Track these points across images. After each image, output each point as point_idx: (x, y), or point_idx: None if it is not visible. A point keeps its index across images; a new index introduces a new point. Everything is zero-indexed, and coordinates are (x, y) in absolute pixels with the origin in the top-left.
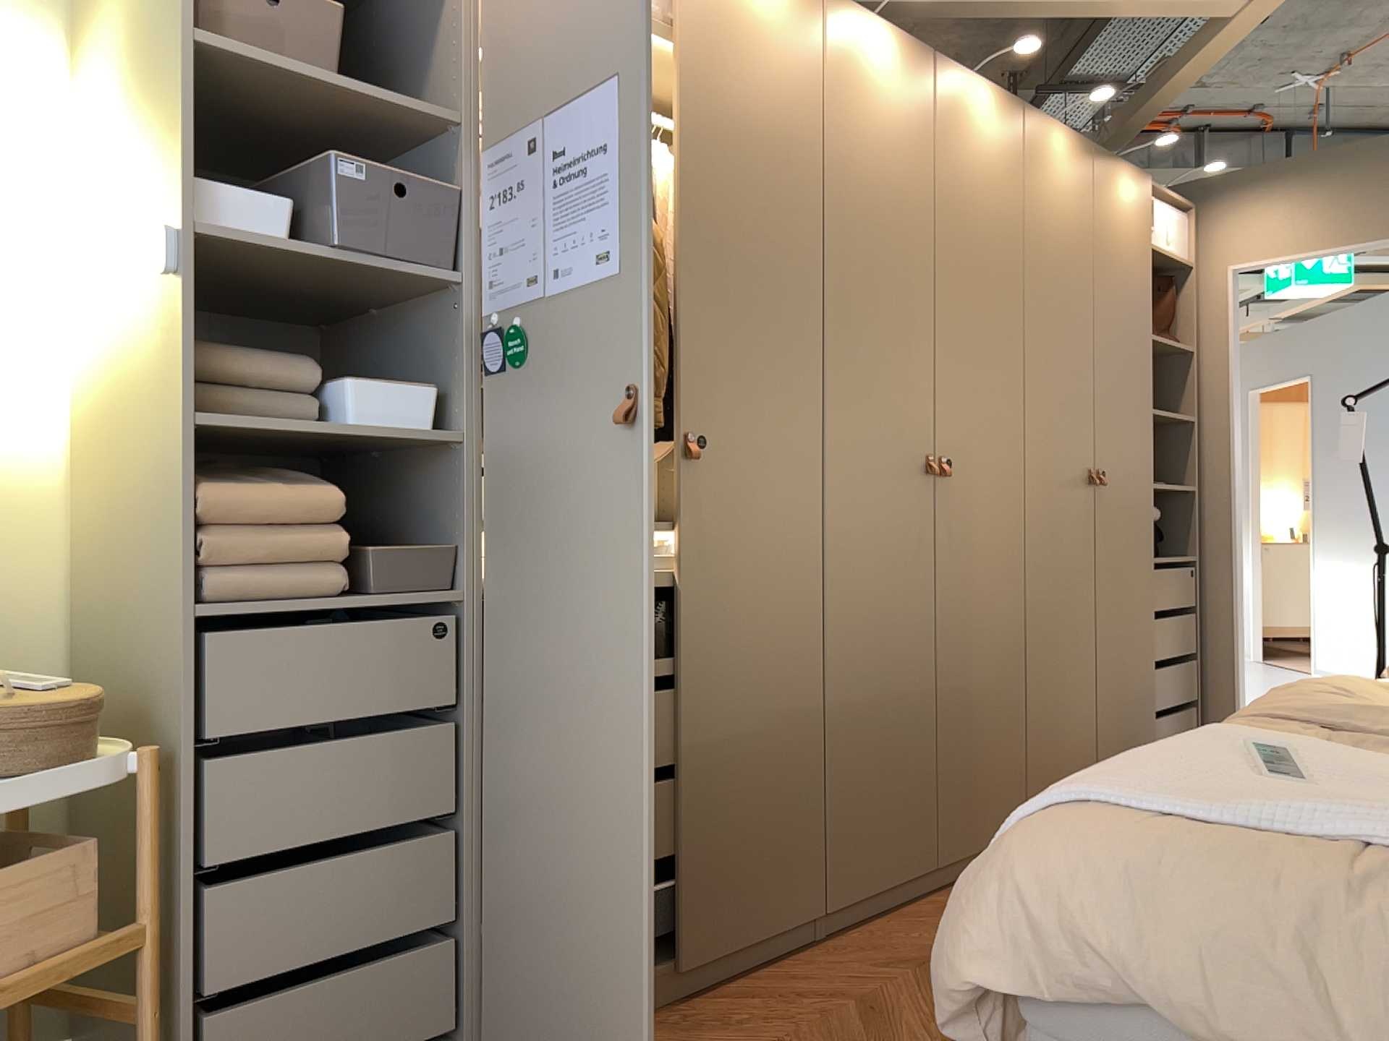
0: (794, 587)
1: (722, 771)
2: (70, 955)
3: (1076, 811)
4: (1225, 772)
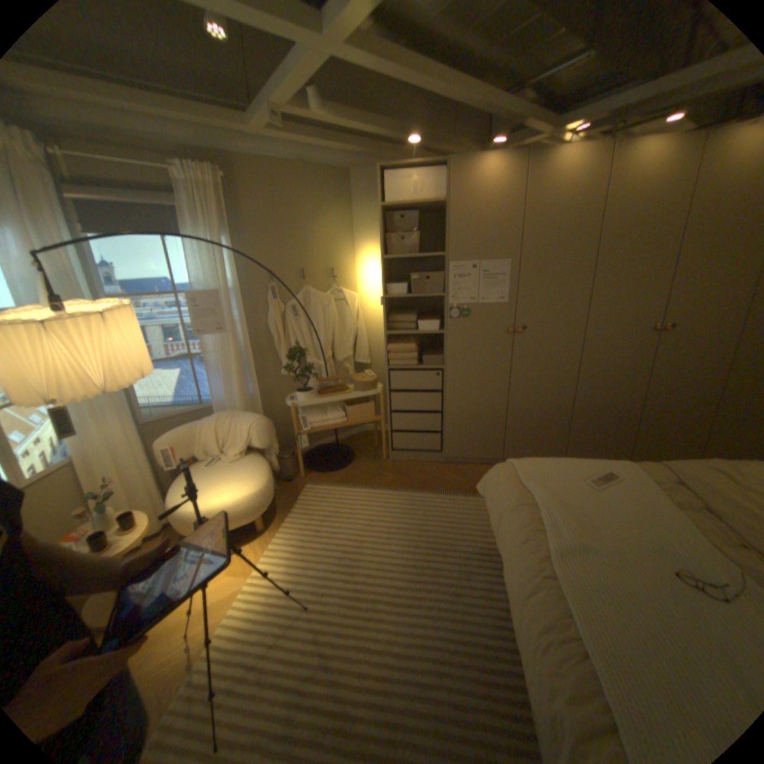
0: (567, 370)
1: (527, 417)
2: (372, 418)
3: (513, 466)
4: (582, 476)
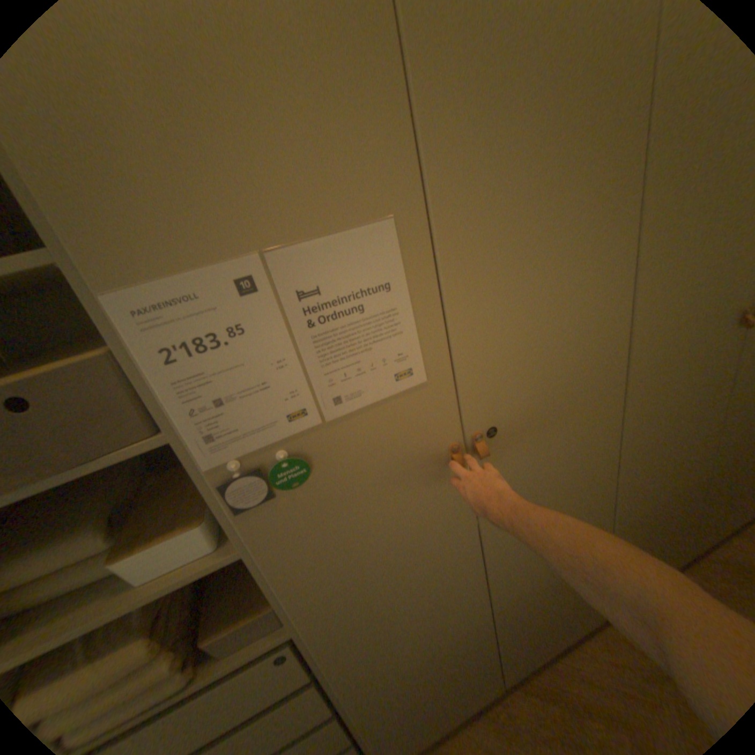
0: (599, 477)
1: (537, 600)
2: None
3: None
4: None
